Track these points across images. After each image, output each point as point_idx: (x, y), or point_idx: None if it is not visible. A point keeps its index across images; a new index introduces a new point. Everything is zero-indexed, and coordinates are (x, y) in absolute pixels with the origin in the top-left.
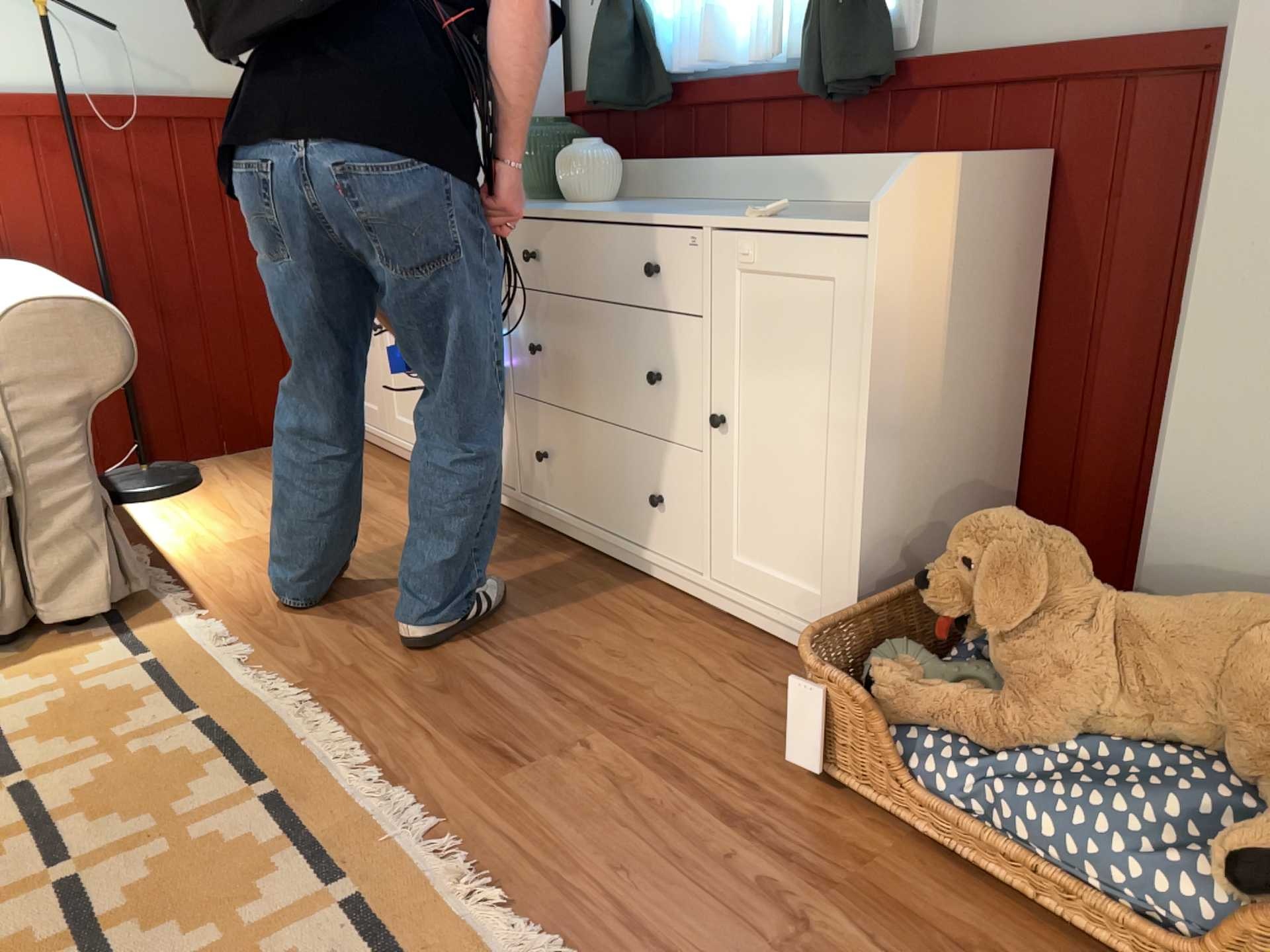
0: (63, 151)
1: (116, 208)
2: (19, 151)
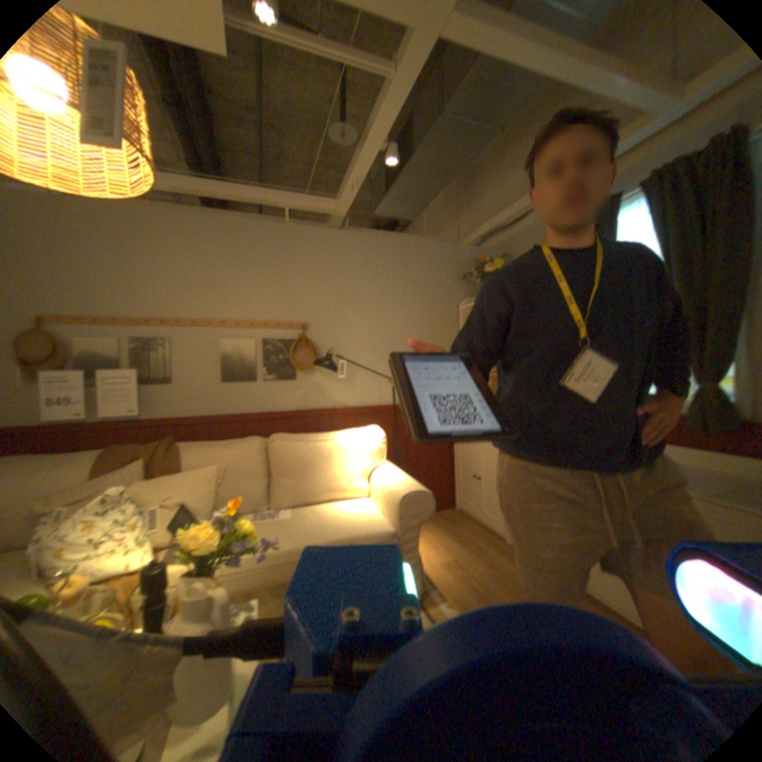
0: (388, 419)
1: (399, 435)
2: (377, 419)
